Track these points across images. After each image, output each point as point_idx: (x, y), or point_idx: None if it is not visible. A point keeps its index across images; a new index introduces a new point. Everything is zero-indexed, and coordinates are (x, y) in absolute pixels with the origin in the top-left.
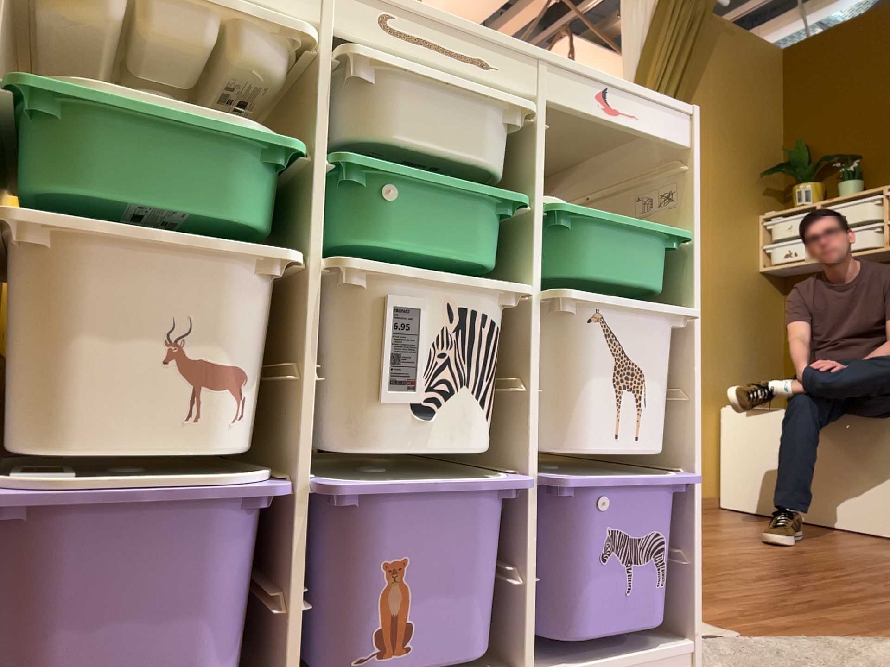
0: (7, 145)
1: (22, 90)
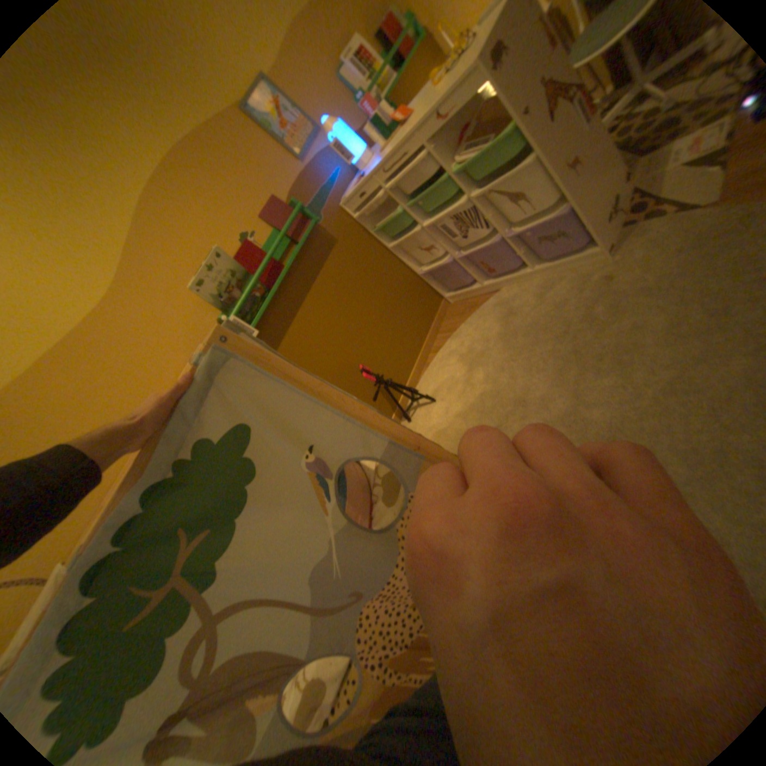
0: (381, 236)
1: (374, 229)
